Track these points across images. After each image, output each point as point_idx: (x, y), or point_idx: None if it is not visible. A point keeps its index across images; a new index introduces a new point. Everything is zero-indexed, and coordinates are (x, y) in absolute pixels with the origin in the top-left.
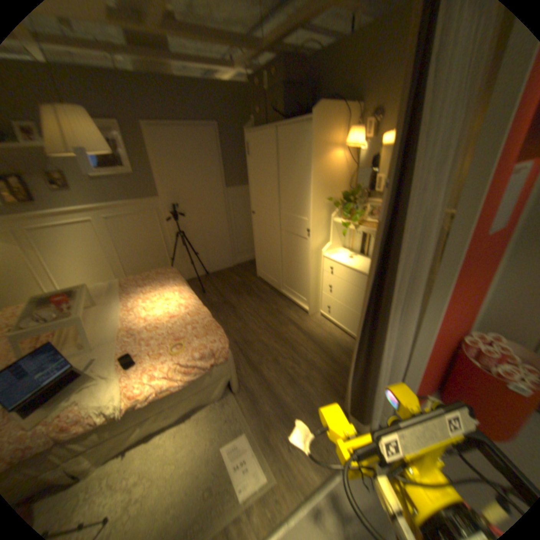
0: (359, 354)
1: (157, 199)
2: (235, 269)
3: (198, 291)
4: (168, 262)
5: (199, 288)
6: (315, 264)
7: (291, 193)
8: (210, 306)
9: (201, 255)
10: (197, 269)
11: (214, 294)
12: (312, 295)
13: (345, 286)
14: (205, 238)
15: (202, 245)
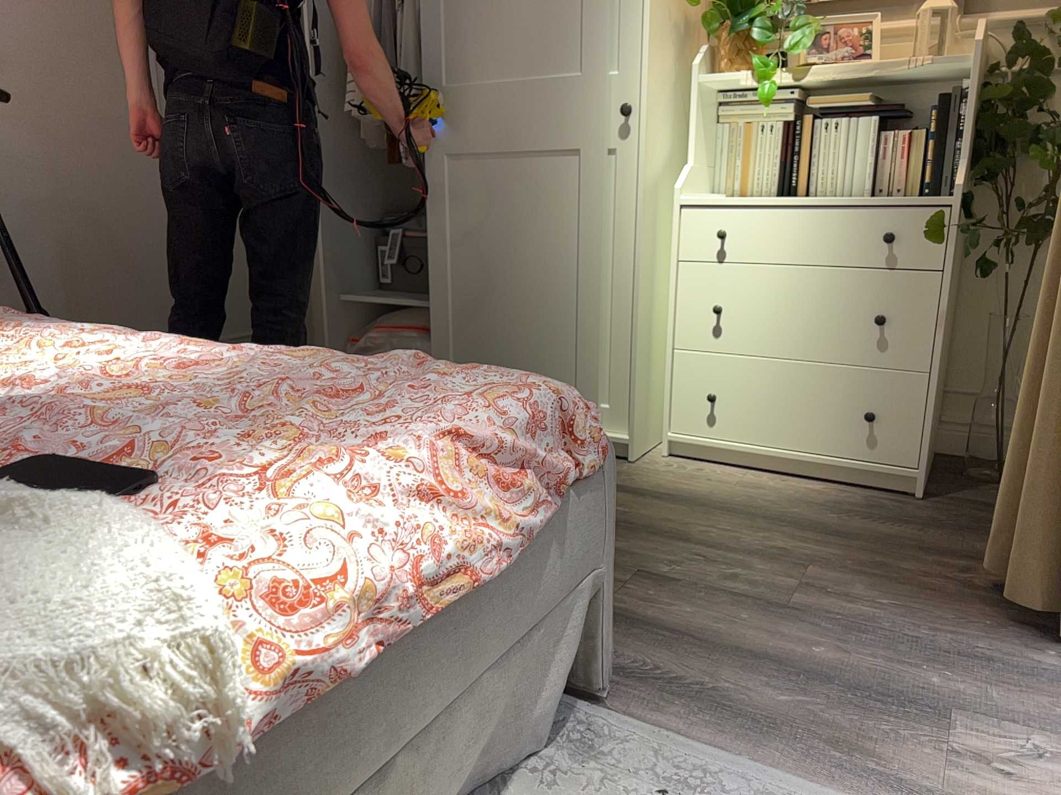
0: None
1: None
2: None
3: None
4: None
5: None
6: (649, 243)
7: None
8: None
9: None
10: None
11: None
12: (640, 368)
13: (785, 285)
14: (74, 250)
15: (58, 283)
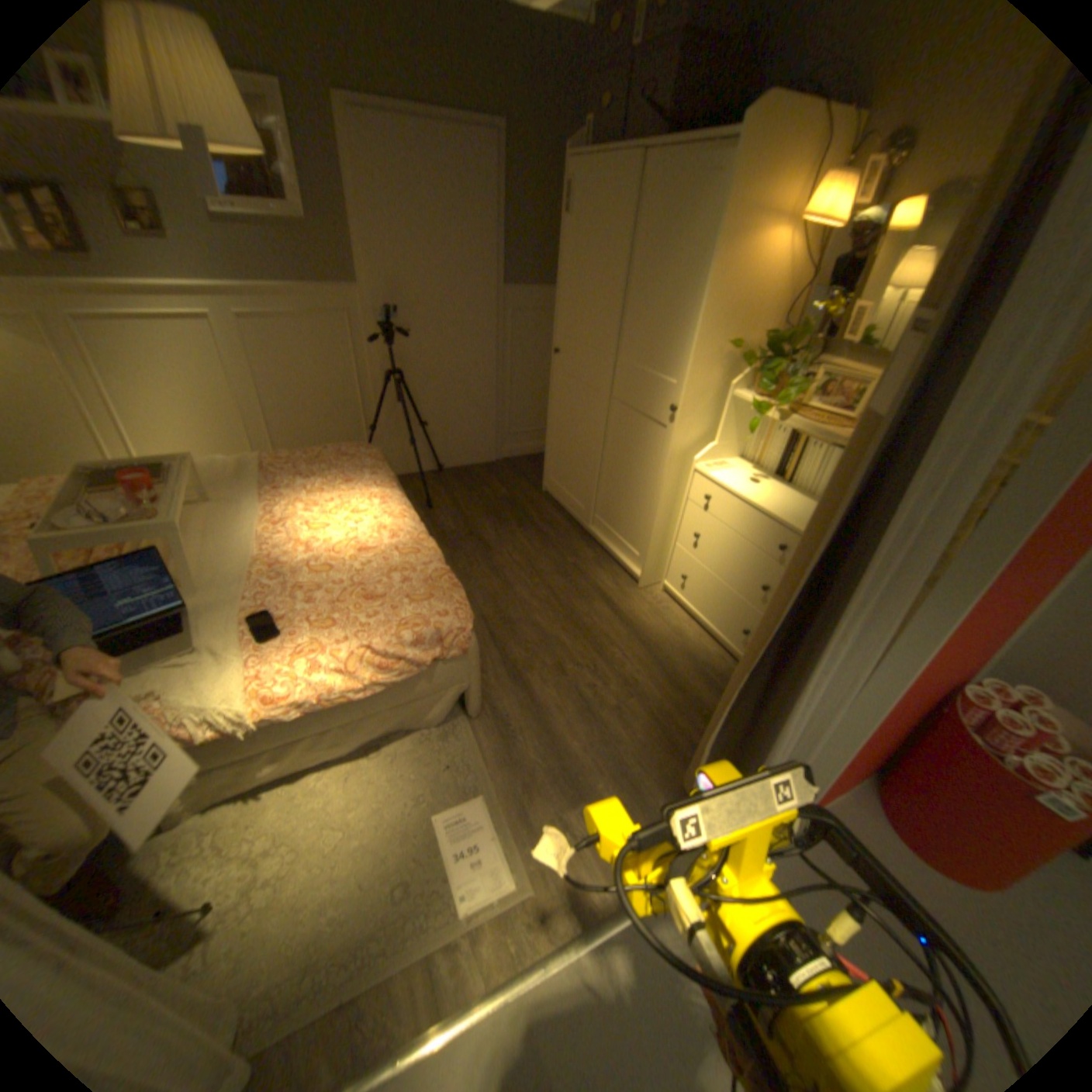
0: (745, 685)
1: (352, 287)
2: (497, 467)
3: (417, 501)
4: (362, 432)
5: (419, 496)
6: (673, 483)
7: (650, 315)
8: (439, 536)
9: (433, 426)
10: (420, 454)
11: (450, 512)
12: (653, 545)
13: (730, 540)
14: (445, 390)
15: (436, 405)
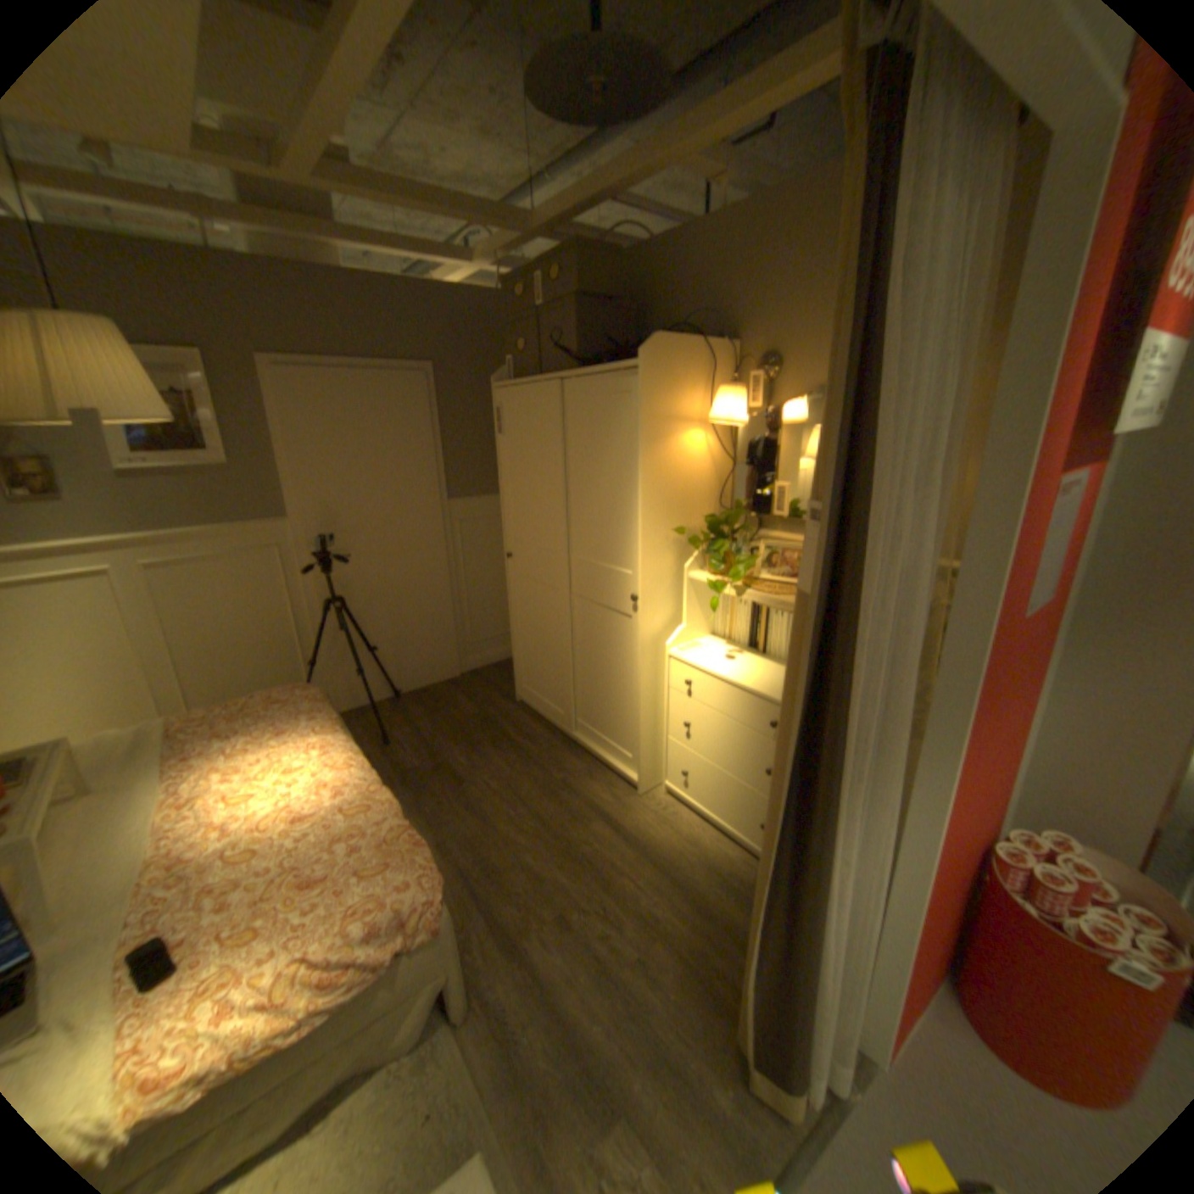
0: (770, 904)
1: (283, 521)
2: (463, 682)
3: (370, 739)
4: (299, 669)
5: (373, 732)
6: (650, 673)
7: (594, 514)
8: (399, 778)
9: (384, 650)
10: (372, 682)
11: (411, 745)
12: (645, 744)
13: (722, 725)
14: (394, 609)
15: (386, 627)
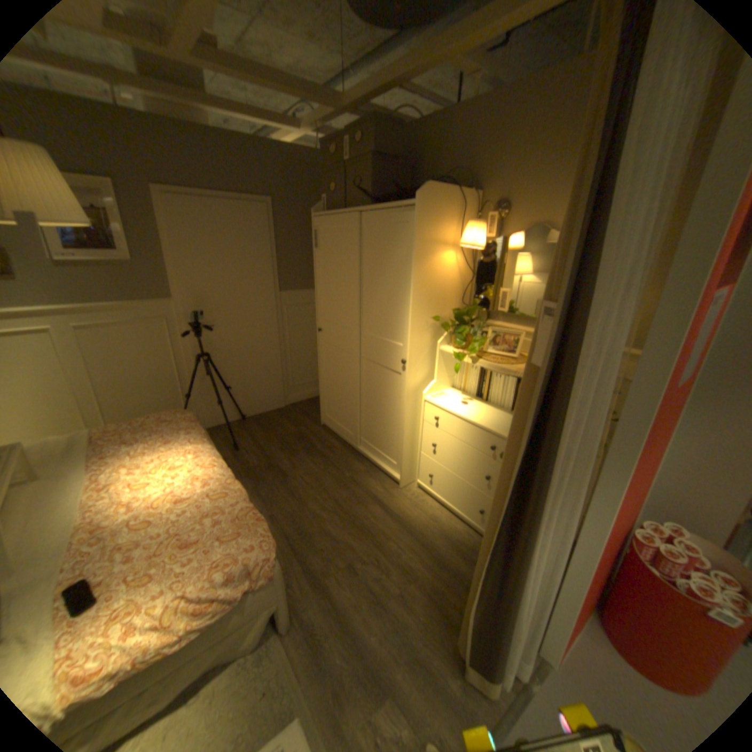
0: (494, 568)
1: (169, 301)
2: (286, 411)
3: (226, 446)
4: (179, 400)
5: (228, 442)
6: (412, 411)
7: (378, 305)
8: (245, 472)
9: (235, 389)
10: (227, 410)
11: (252, 451)
12: (405, 456)
13: (457, 446)
14: (243, 363)
15: (237, 374)
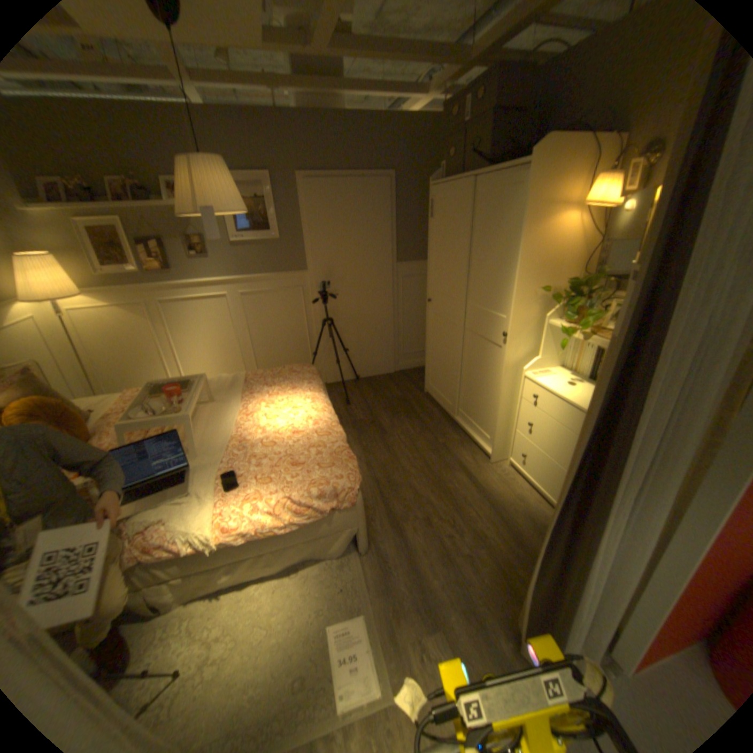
0: (554, 545)
1: (304, 273)
2: (394, 377)
3: (340, 400)
4: (309, 357)
5: (342, 396)
6: (510, 386)
7: (485, 274)
8: (352, 423)
9: (352, 351)
10: (344, 369)
11: (360, 407)
12: (499, 431)
13: (555, 428)
14: (360, 329)
15: (354, 338)
